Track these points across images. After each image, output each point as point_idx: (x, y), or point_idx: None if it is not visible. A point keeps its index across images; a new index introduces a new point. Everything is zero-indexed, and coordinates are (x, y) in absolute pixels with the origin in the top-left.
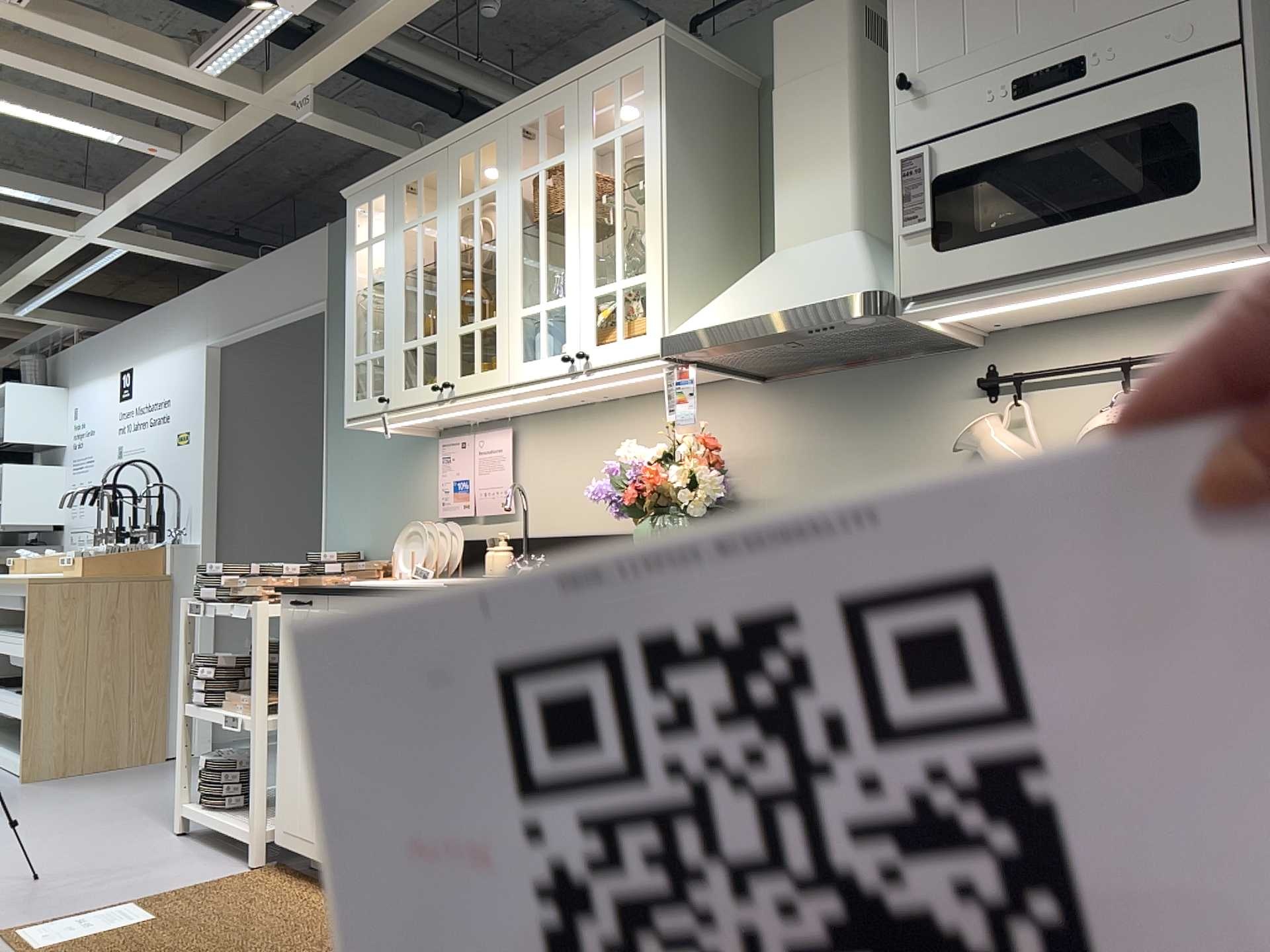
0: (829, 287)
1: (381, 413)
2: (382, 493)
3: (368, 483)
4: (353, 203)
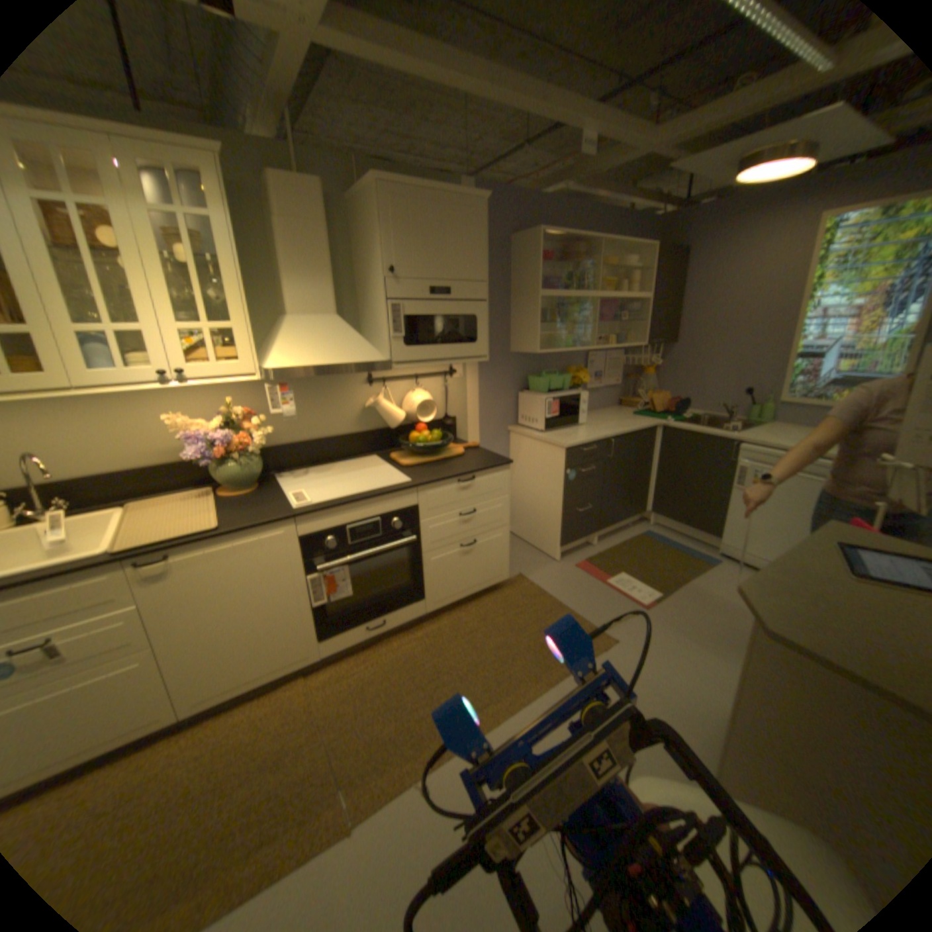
0: (363, 355)
1: None
2: None
3: None
4: None
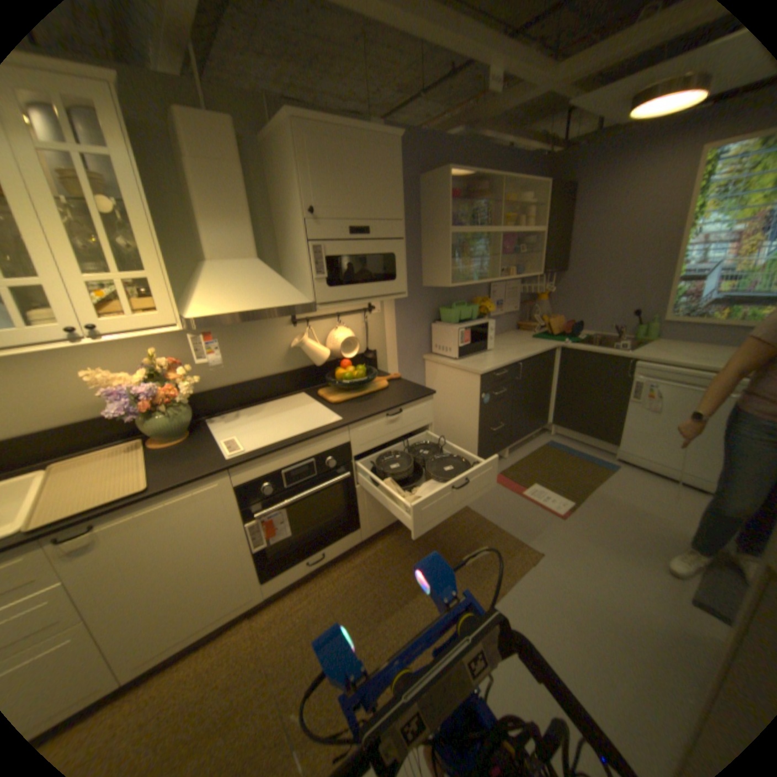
0: (286, 297)
1: None
2: None
3: None
4: None
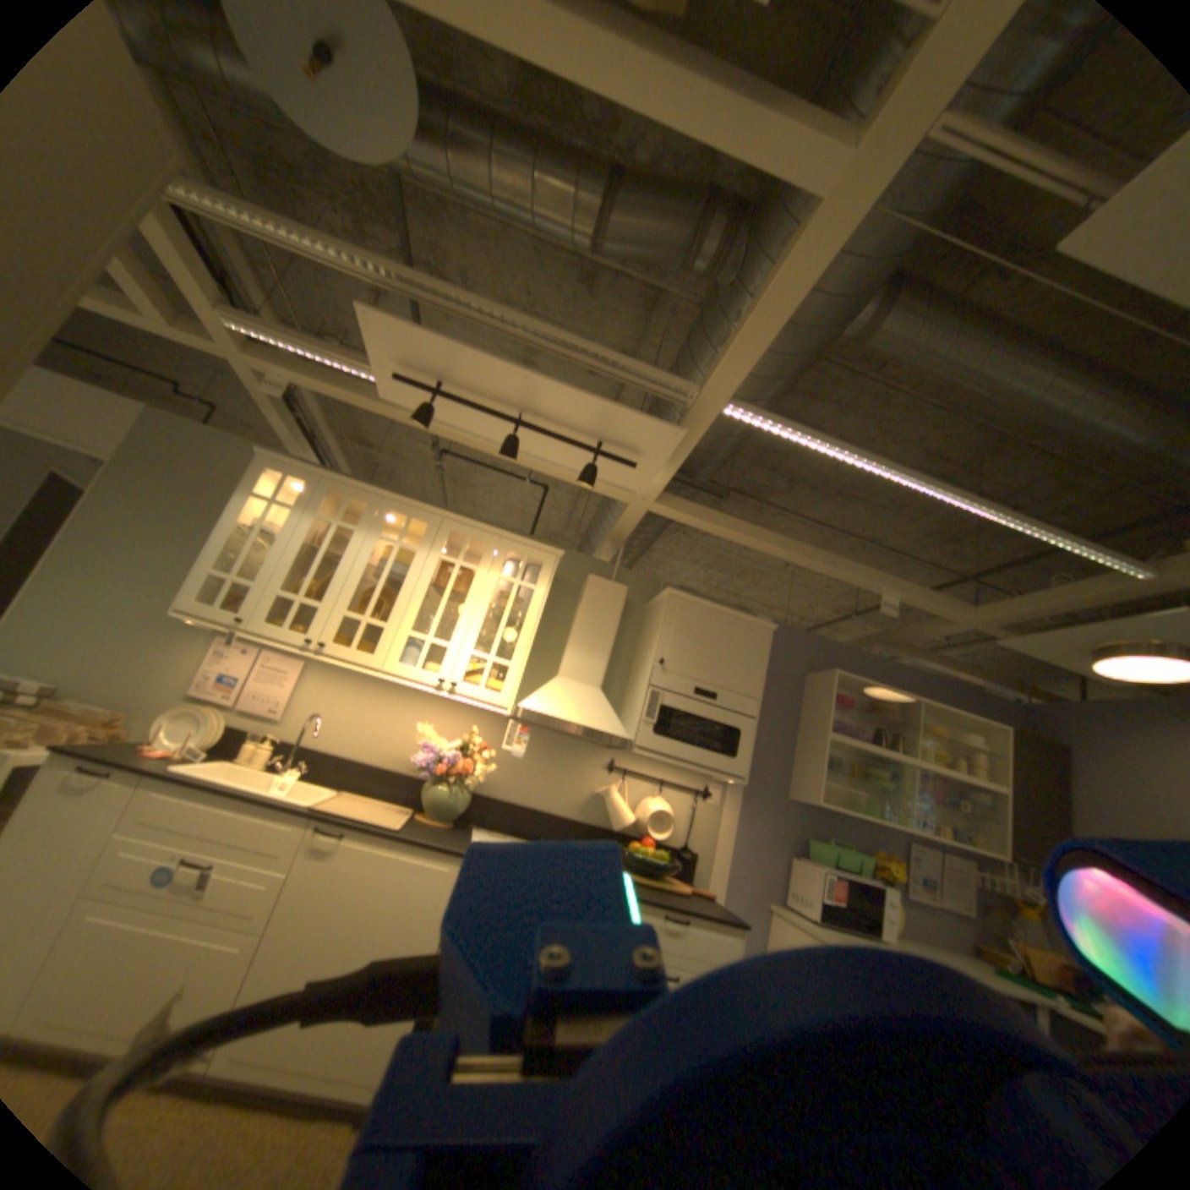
0: (606, 725)
1: (222, 626)
2: (107, 647)
3: (90, 630)
4: (262, 462)
